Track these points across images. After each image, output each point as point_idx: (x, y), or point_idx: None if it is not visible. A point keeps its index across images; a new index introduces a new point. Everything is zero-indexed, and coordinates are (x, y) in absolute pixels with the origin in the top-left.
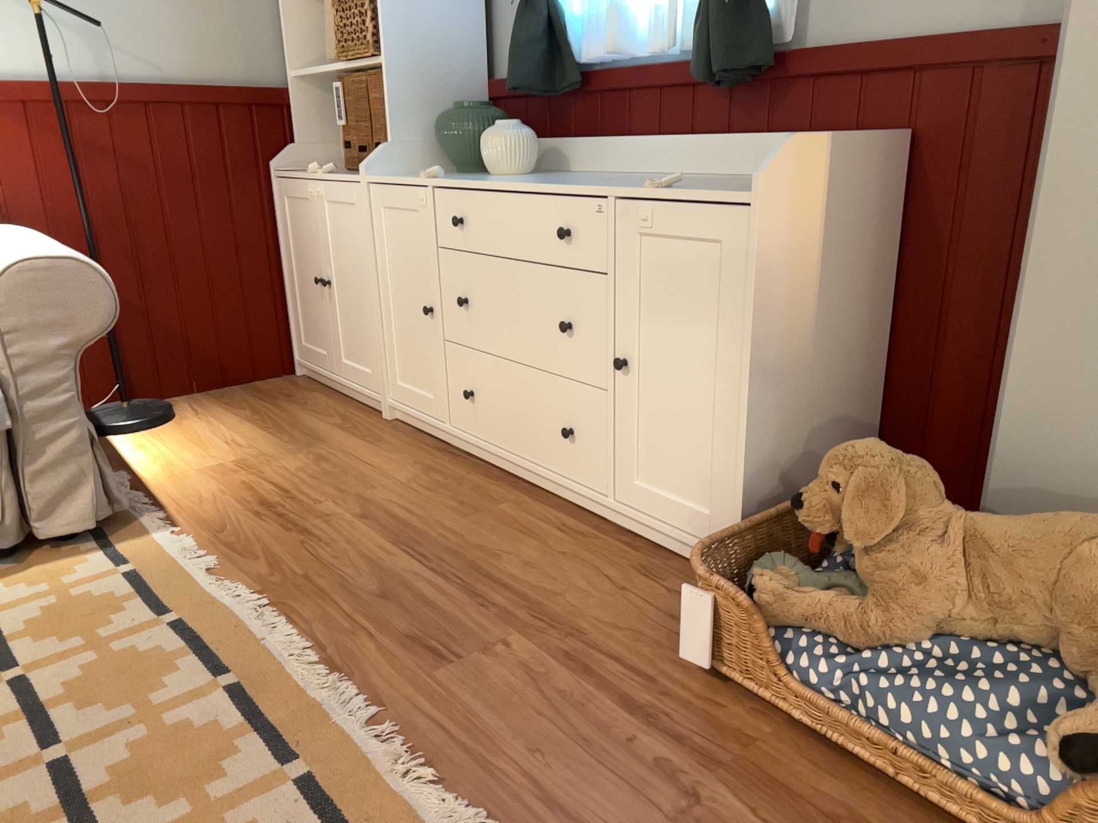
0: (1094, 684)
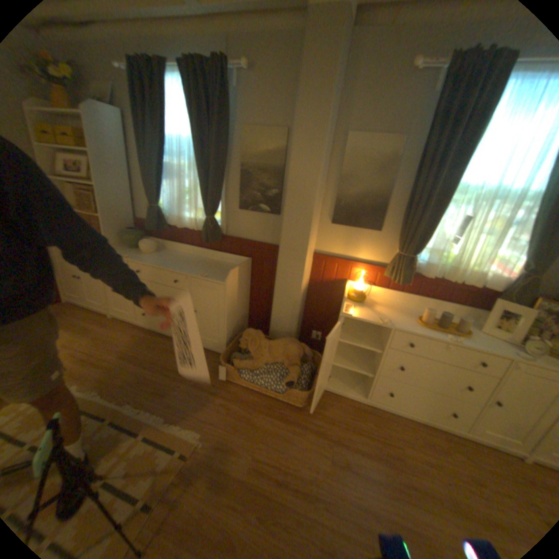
0: (289, 369)
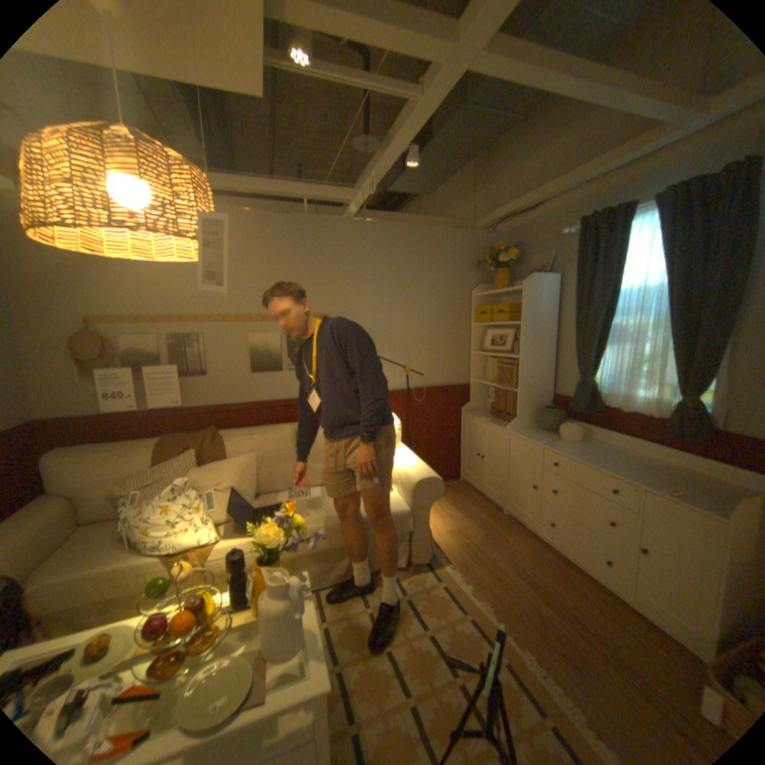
0: None
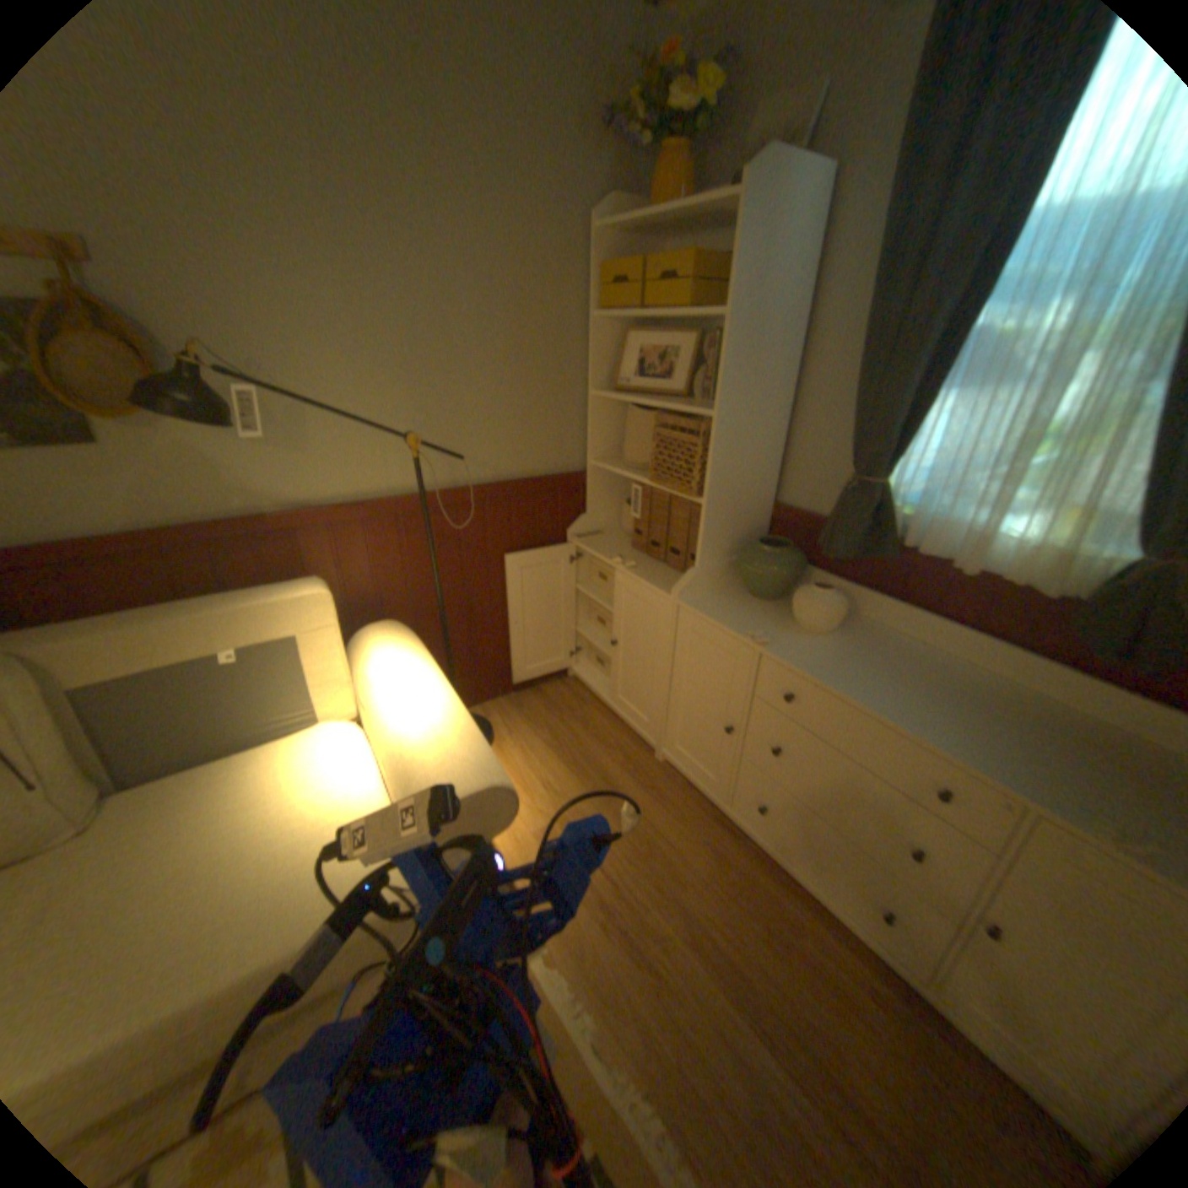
0: None
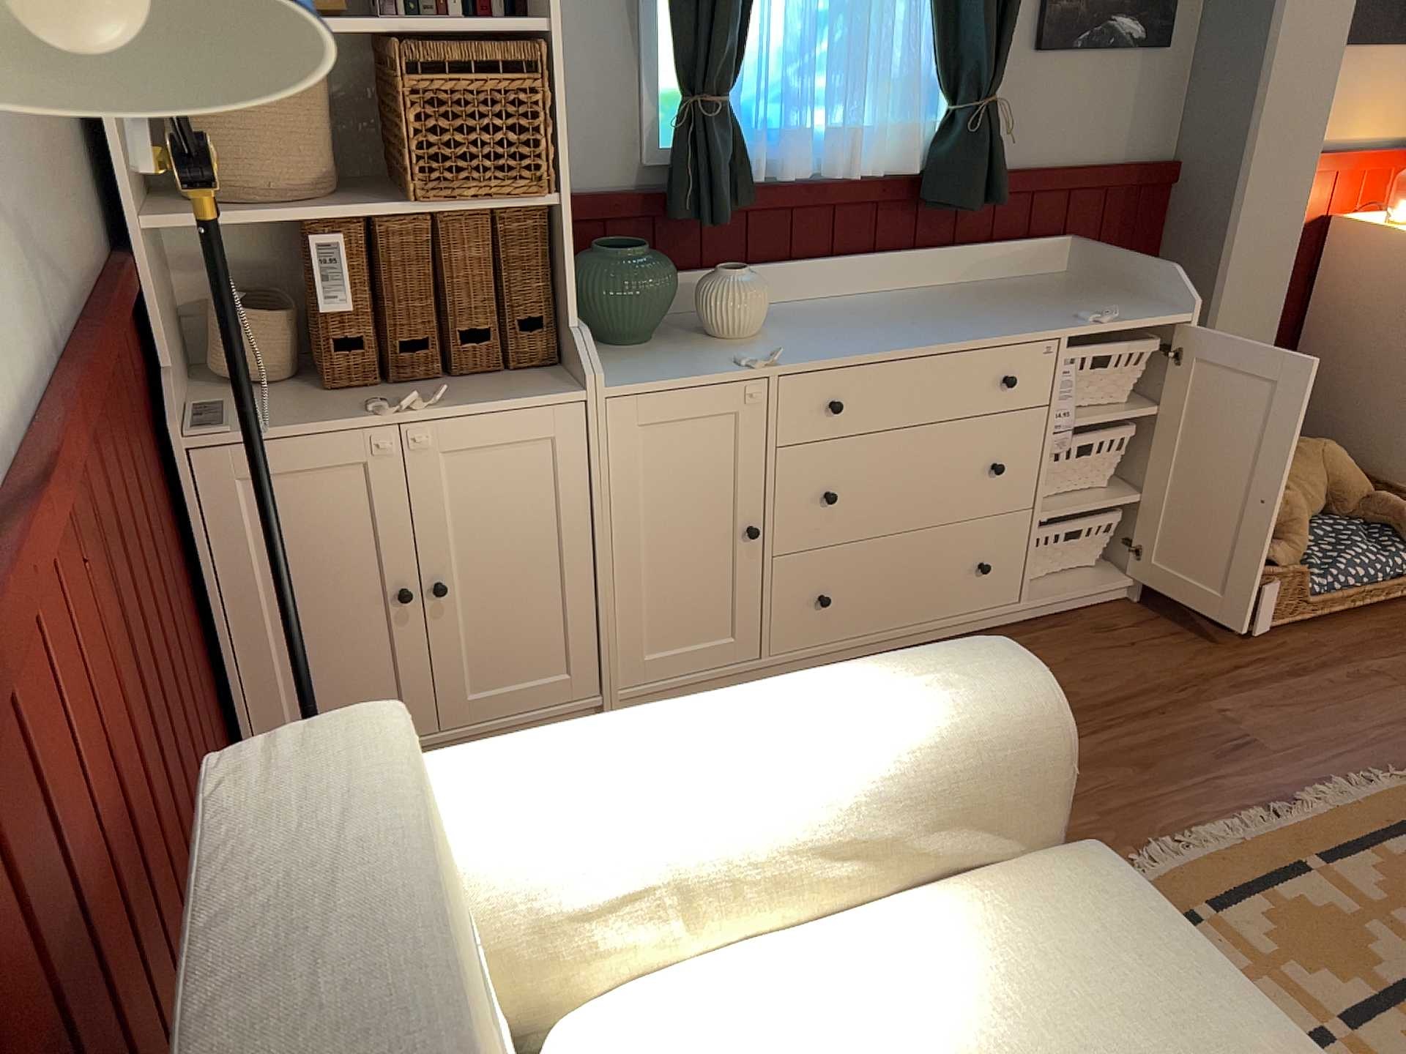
0: (1359, 514)
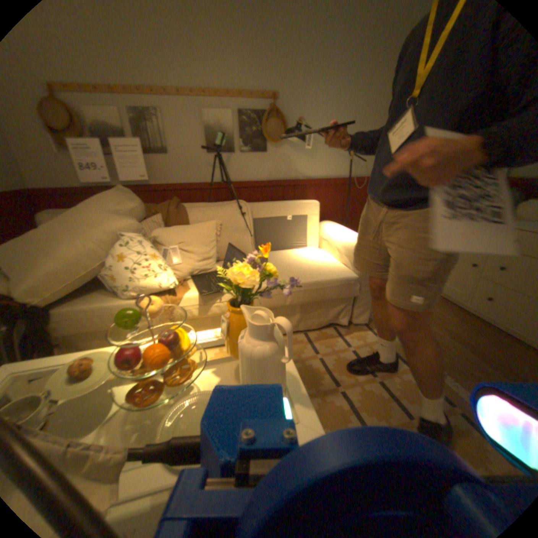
0: None
